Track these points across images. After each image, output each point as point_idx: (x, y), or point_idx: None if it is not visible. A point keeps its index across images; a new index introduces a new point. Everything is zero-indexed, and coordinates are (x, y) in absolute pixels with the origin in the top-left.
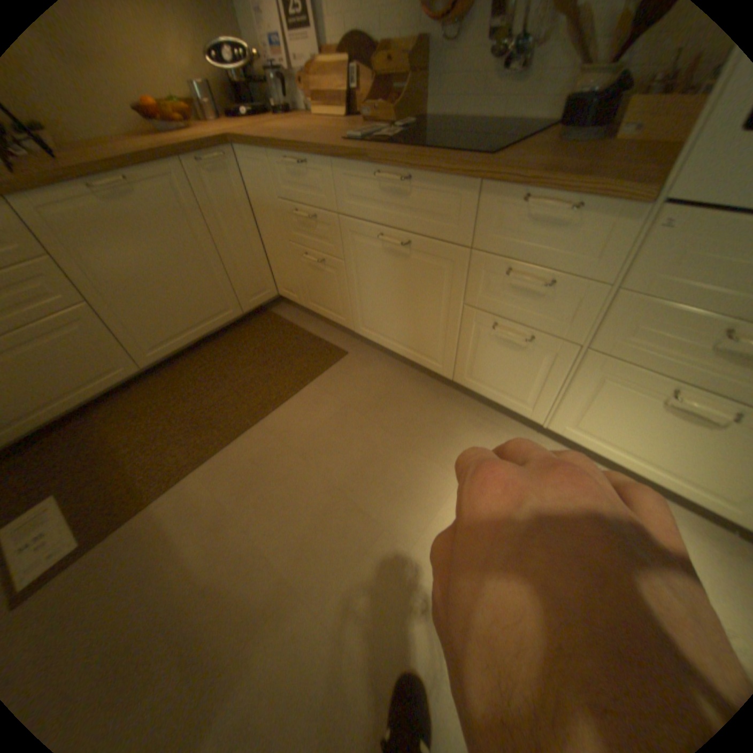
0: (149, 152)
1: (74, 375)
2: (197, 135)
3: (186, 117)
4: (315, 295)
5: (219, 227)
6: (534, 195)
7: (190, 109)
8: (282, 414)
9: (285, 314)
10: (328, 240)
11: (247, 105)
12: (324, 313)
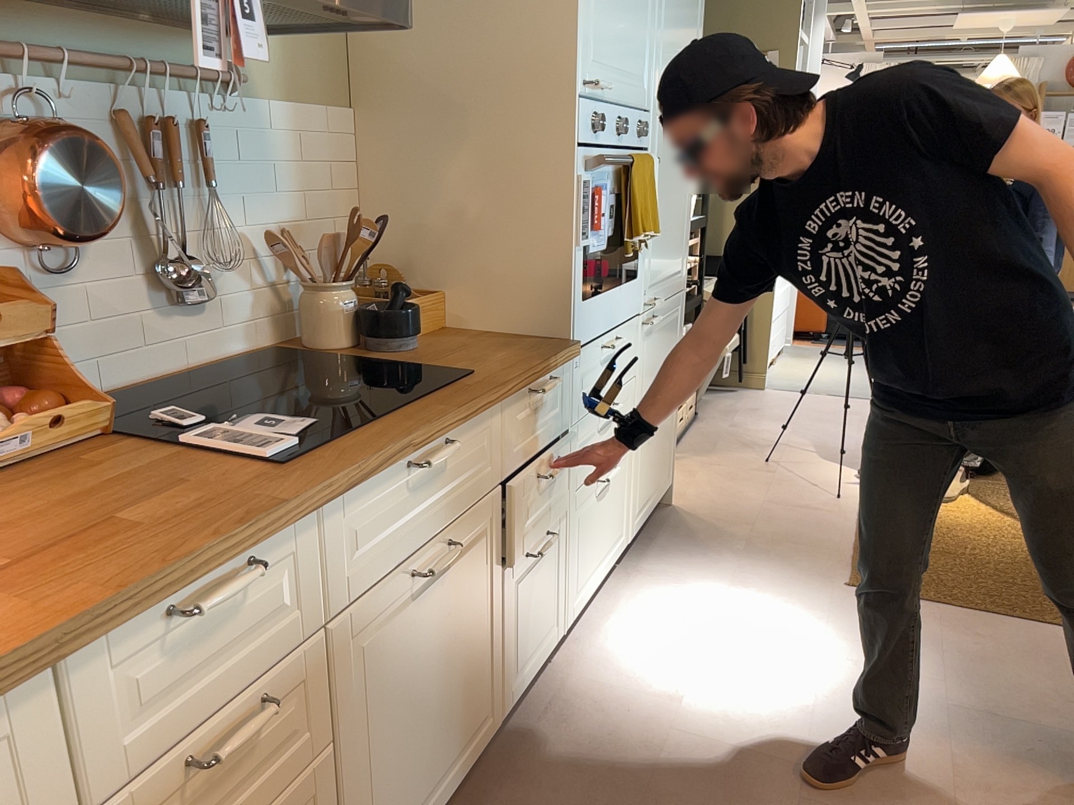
0: None
1: None
2: None
3: None
4: None
5: None
6: (531, 387)
7: None
8: None
9: None
10: (289, 740)
11: None
12: None
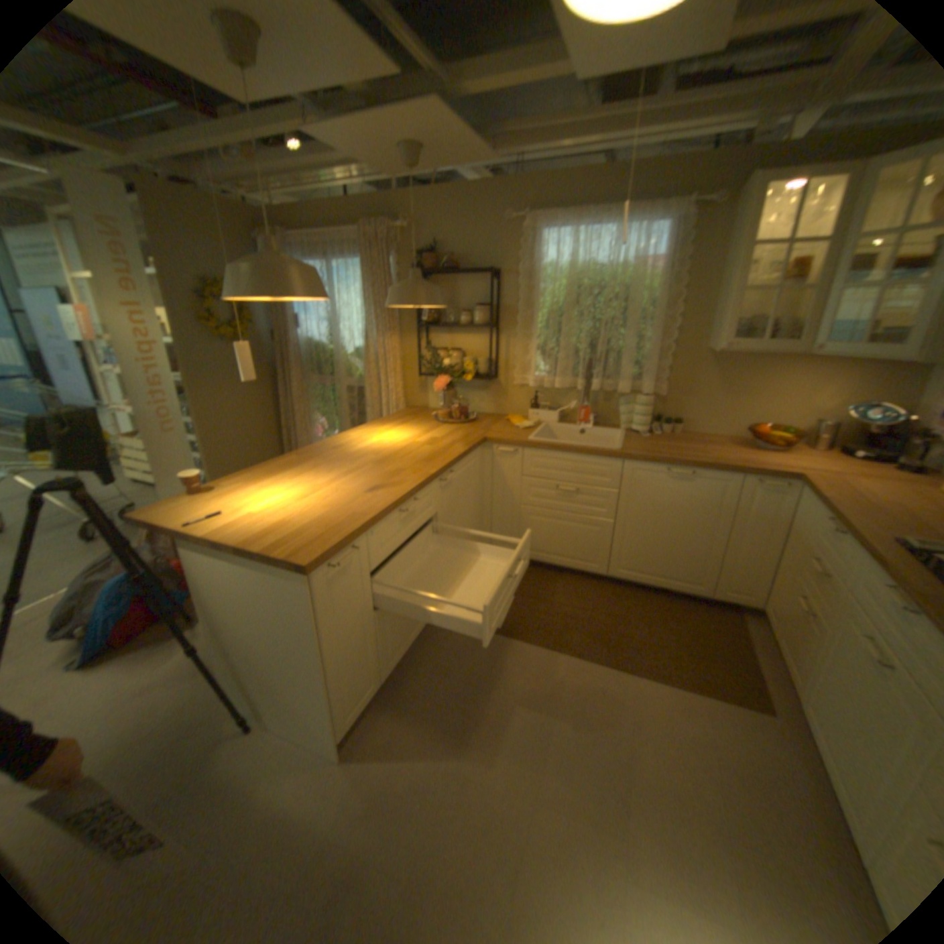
0: (724, 467)
1: (575, 552)
2: (777, 467)
3: (793, 445)
4: (791, 640)
5: (744, 530)
6: None
7: (804, 439)
8: (657, 693)
9: (756, 632)
10: (829, 606)
11: (871, 453)
12: (789, 663)
